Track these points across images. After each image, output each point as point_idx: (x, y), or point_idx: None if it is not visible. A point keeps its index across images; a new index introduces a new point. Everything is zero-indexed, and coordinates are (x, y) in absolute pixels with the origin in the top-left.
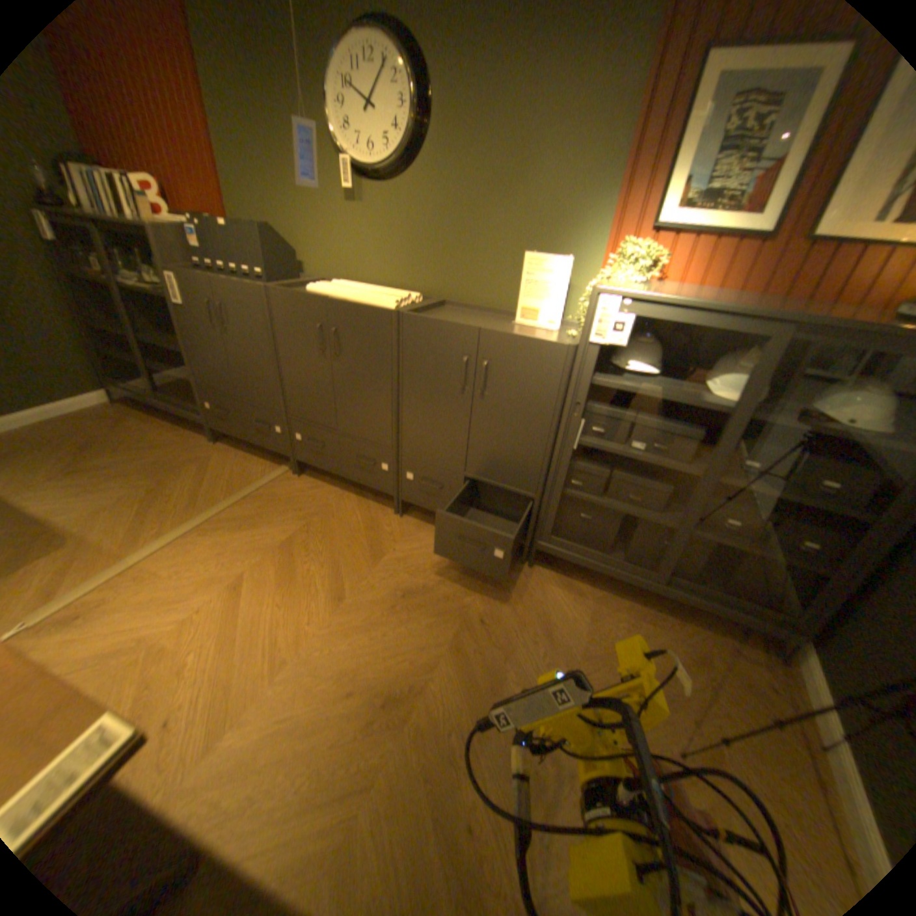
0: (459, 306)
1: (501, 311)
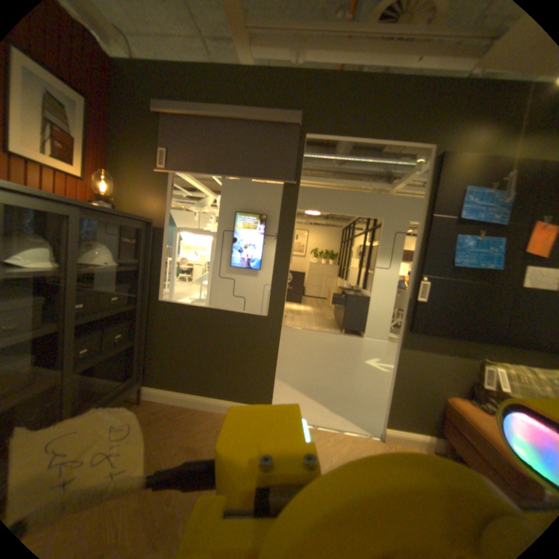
0: None
1: None
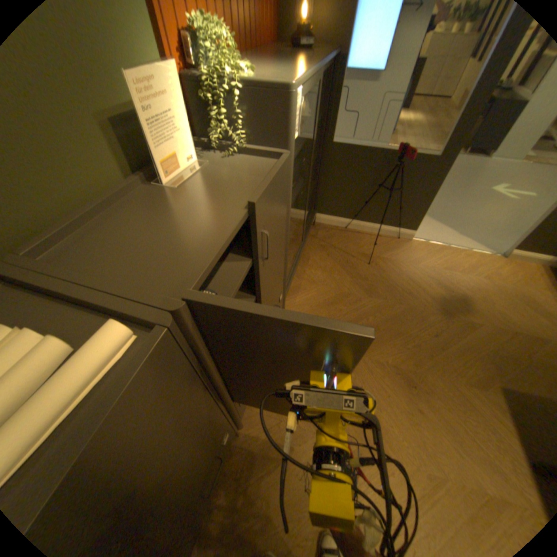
0: (59, 240)
1: (115, 193)
